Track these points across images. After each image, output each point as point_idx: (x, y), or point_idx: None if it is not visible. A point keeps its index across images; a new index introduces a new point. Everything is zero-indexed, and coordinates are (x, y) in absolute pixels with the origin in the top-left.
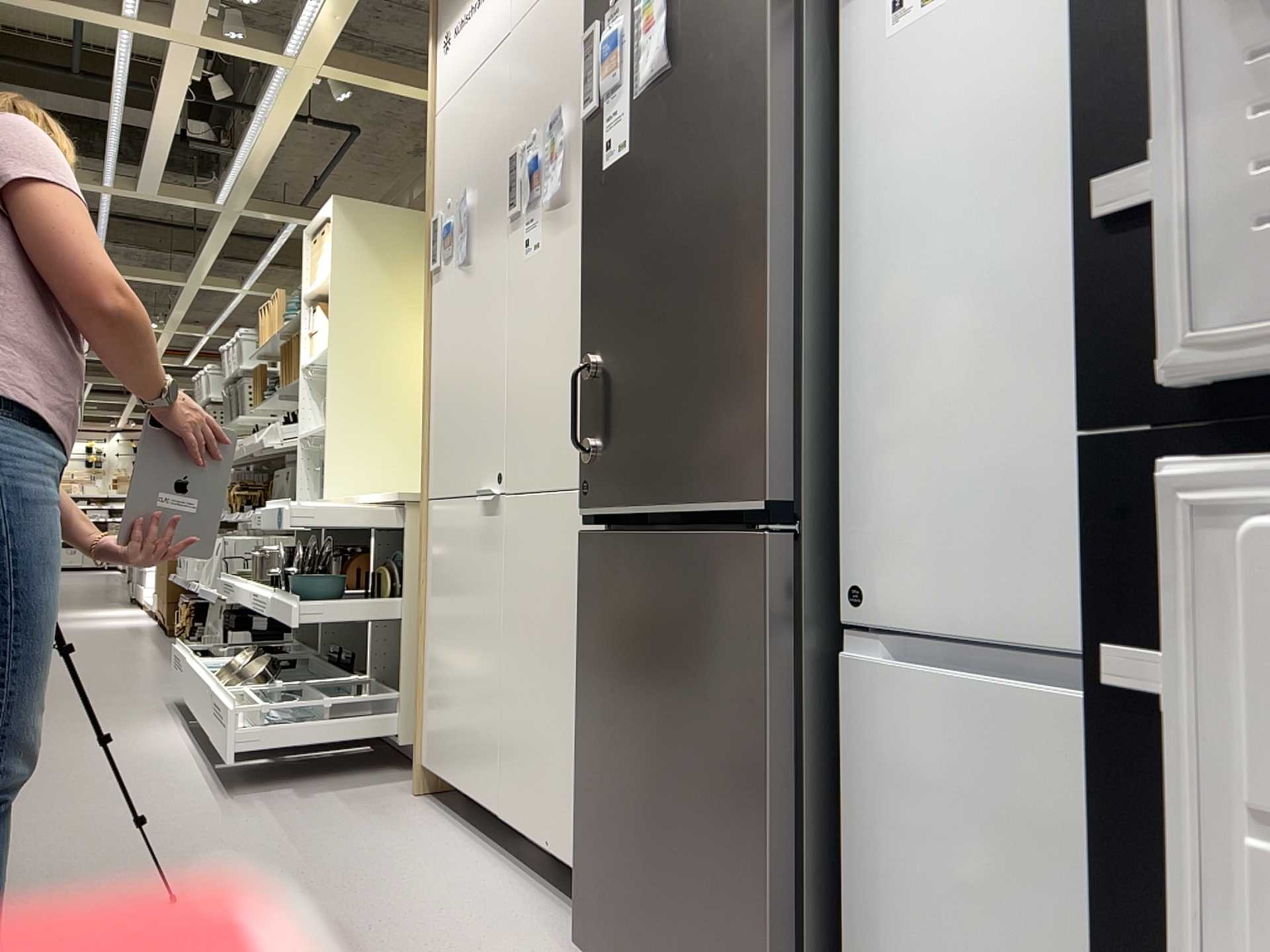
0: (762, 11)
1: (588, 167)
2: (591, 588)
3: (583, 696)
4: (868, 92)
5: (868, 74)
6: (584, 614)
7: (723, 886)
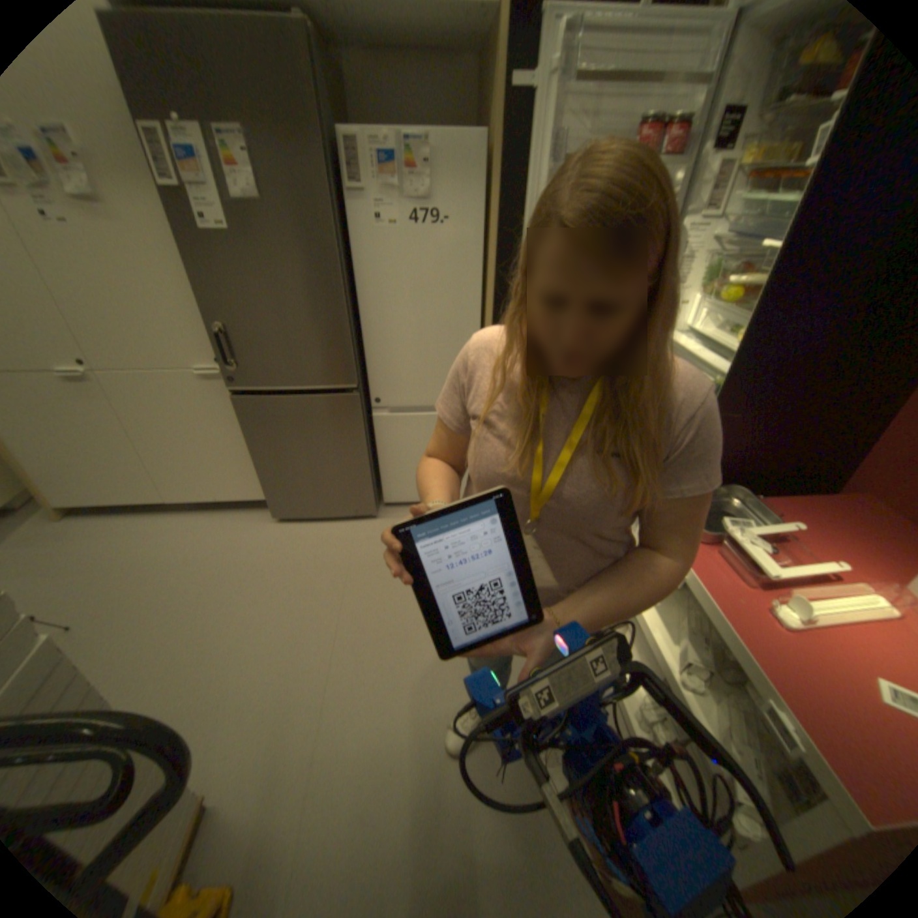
0: (324, 205)
1: (176, 219)
2: (248, 416)
3: (254, 451)
4: (362, 244)
5: (362, 237)
6: (245, 425)
7: (348, 480)
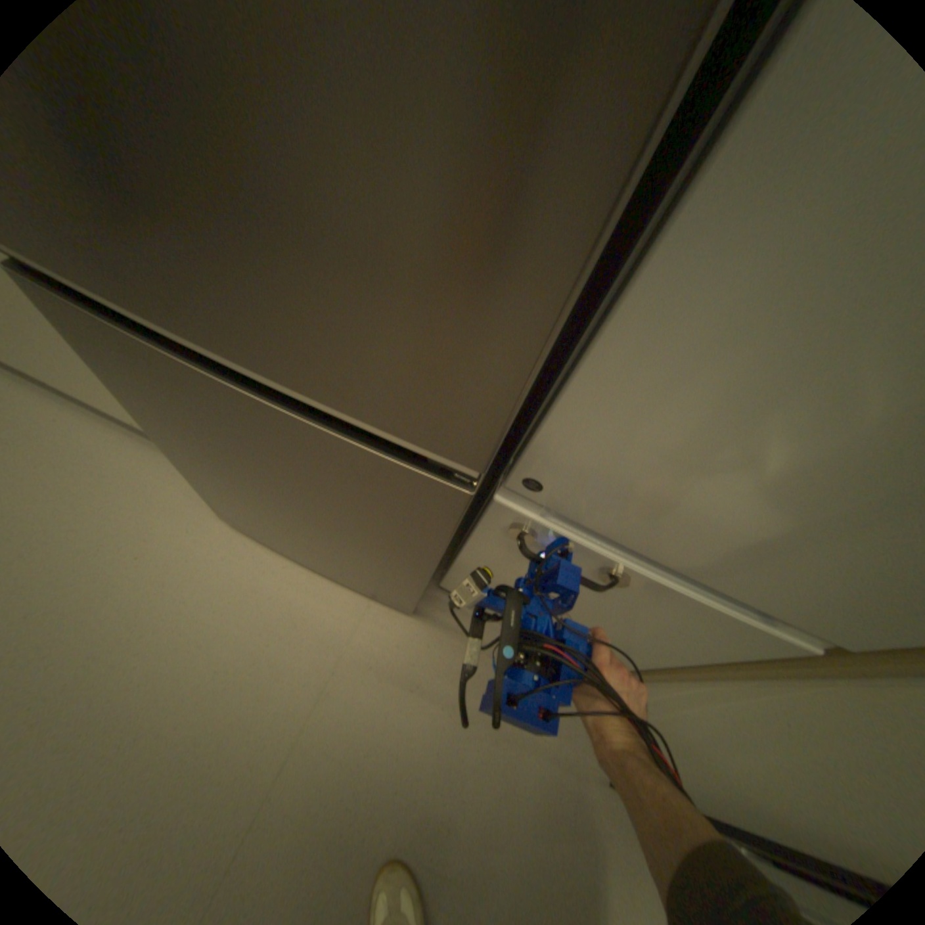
0: None
1: None
2: (93, 348)
3: (147, 425)
4: None
5: None
6: (97, 365)
7: (372, 567)
